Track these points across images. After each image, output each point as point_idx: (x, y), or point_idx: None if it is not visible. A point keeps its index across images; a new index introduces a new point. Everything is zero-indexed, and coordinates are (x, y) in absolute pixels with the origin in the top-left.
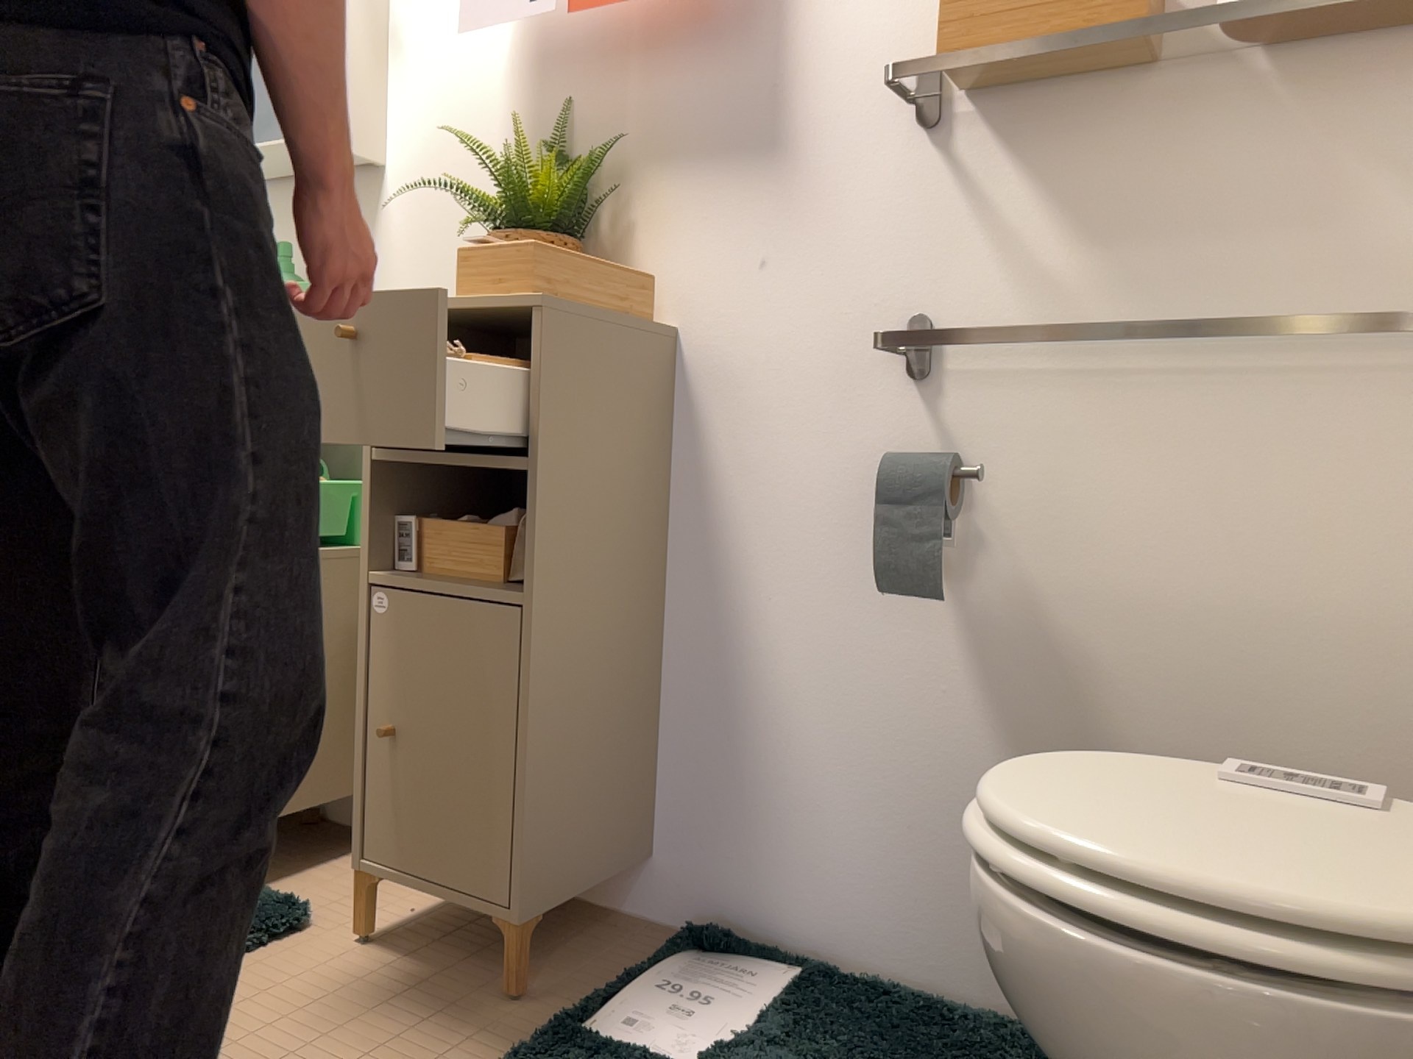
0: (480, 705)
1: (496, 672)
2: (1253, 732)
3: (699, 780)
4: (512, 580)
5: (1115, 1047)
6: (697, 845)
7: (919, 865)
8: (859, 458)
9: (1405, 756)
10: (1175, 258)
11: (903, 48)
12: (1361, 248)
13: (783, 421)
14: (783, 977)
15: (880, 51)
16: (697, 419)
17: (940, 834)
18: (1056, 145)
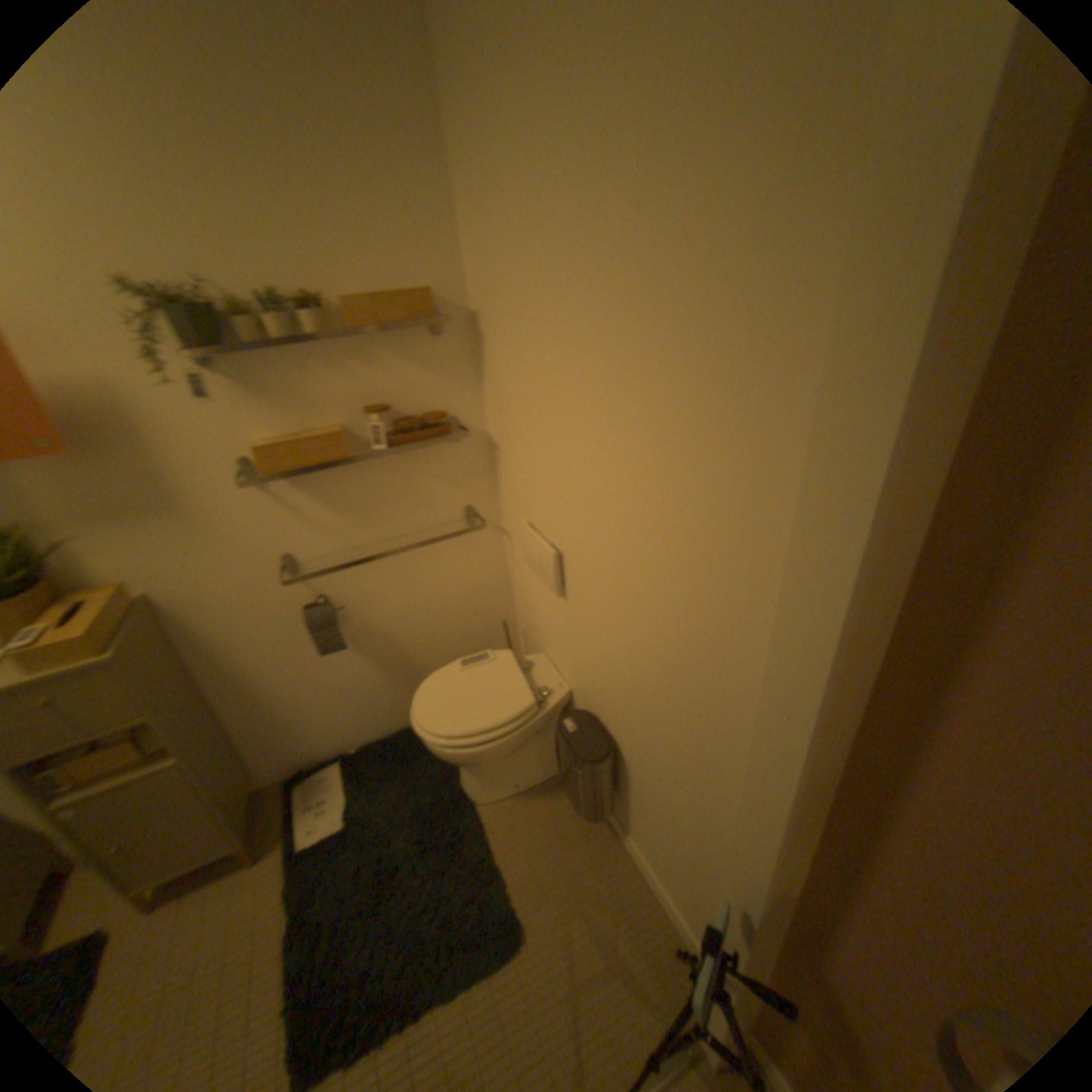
0: (169, 810)
1: (172, 795)
2: (439, 629)
3: (255, 740)
4: (143, 757)
5: (478, 763)
6: (266, 758)
7: (357, 711)
8: (276, 611)
9: (474, 617)
10: (374, 514)
11: (219, 451)
12: (428, 501)
13: (230, 611)
14: (331, 772)
15: (205, 453)
16: (177, 626)
17: (361, 700)
18: (314, 483)
